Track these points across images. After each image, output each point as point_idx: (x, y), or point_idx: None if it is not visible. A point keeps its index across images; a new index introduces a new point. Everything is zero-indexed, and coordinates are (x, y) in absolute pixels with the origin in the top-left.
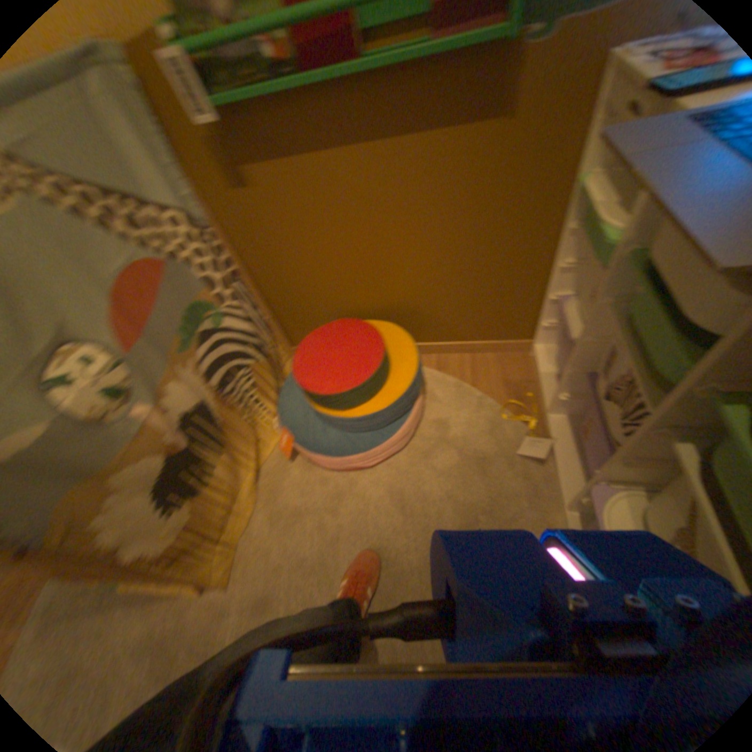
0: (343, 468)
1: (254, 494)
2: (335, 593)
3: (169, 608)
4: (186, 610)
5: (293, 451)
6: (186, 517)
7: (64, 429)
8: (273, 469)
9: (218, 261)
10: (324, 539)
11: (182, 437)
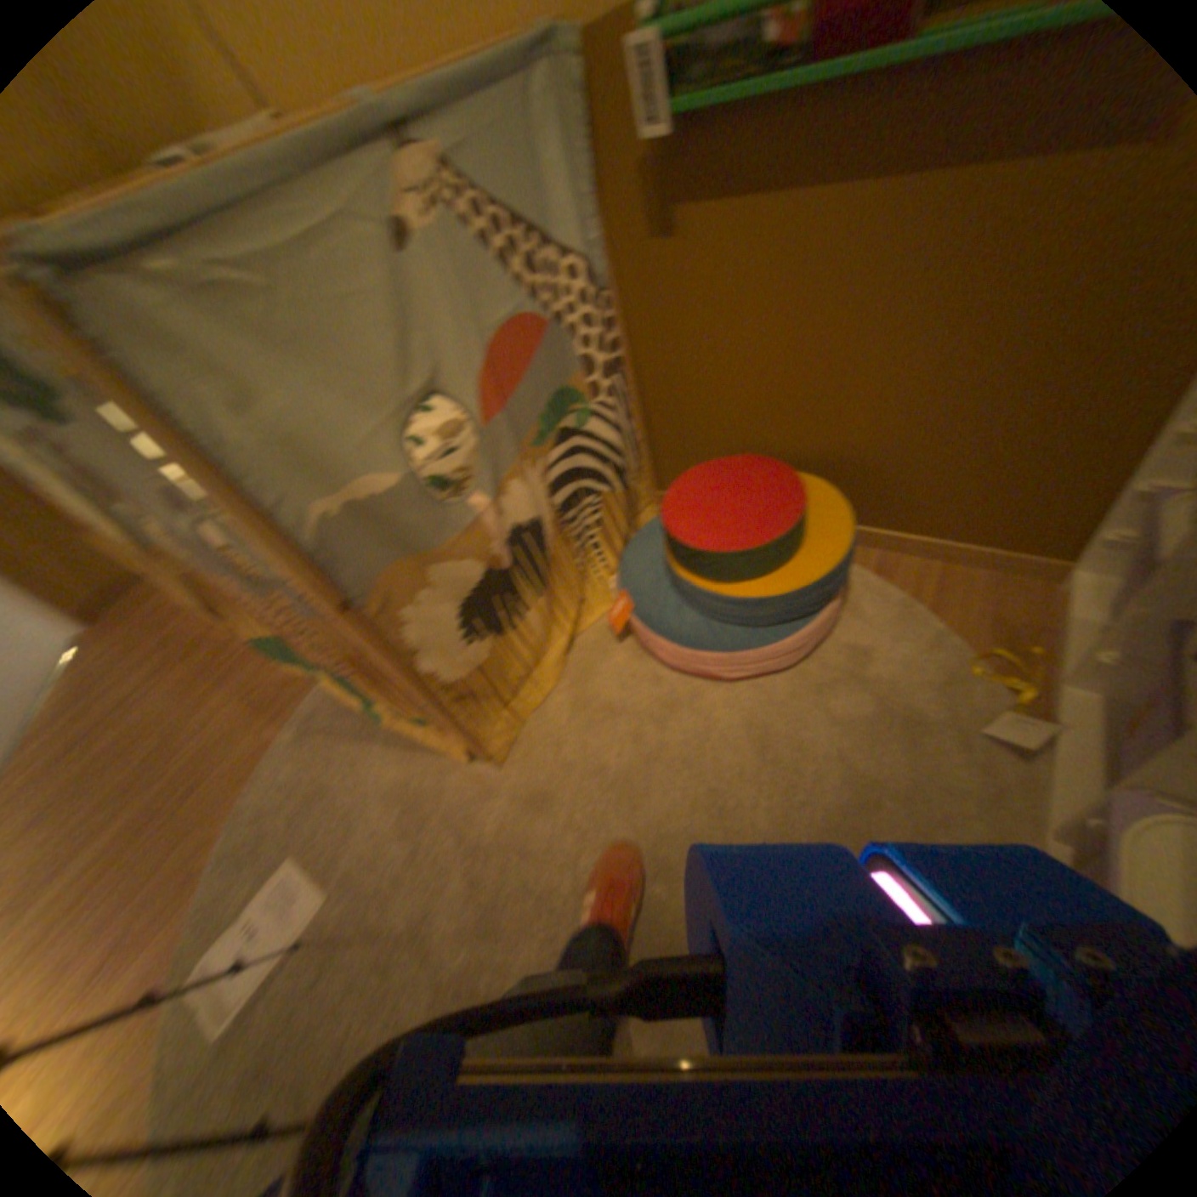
0: (688, 672)
1: (560, 668)
2: (636, 822)
3: (432, 764)
4: (451, 772)
5: (623, 630)
6: (484, 655)
7: (409, 489)
8: (591, 645)
9: (603, 340)
10: (639, 753)
11: (507, 554)
